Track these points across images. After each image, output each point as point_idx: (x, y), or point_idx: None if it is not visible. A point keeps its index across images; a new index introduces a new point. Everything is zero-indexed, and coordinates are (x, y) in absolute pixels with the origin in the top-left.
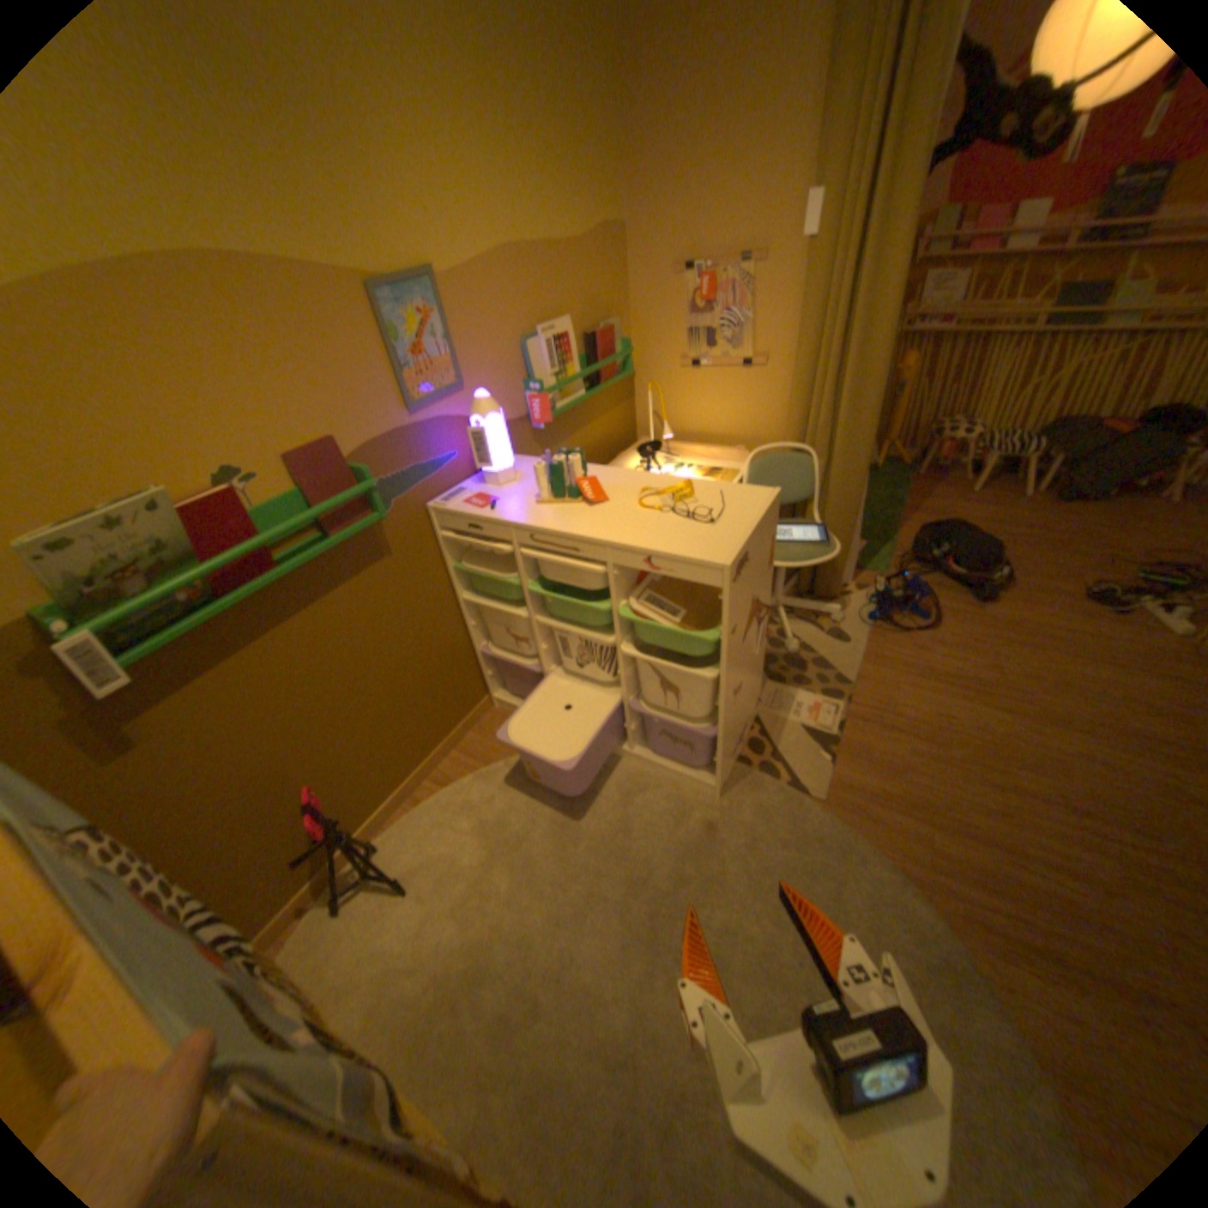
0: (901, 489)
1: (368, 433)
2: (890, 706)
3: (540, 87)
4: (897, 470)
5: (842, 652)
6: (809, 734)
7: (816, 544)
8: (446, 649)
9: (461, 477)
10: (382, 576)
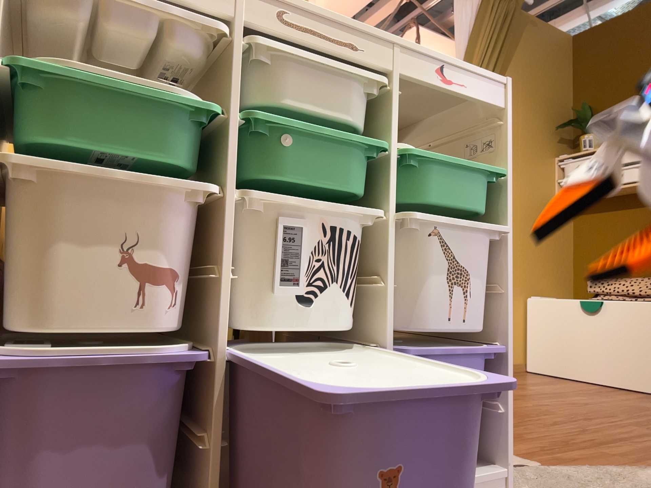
0: None
1: None
2: None
3: None
4: None
5: None
6: None
7: None
8: None
9: None
10: None
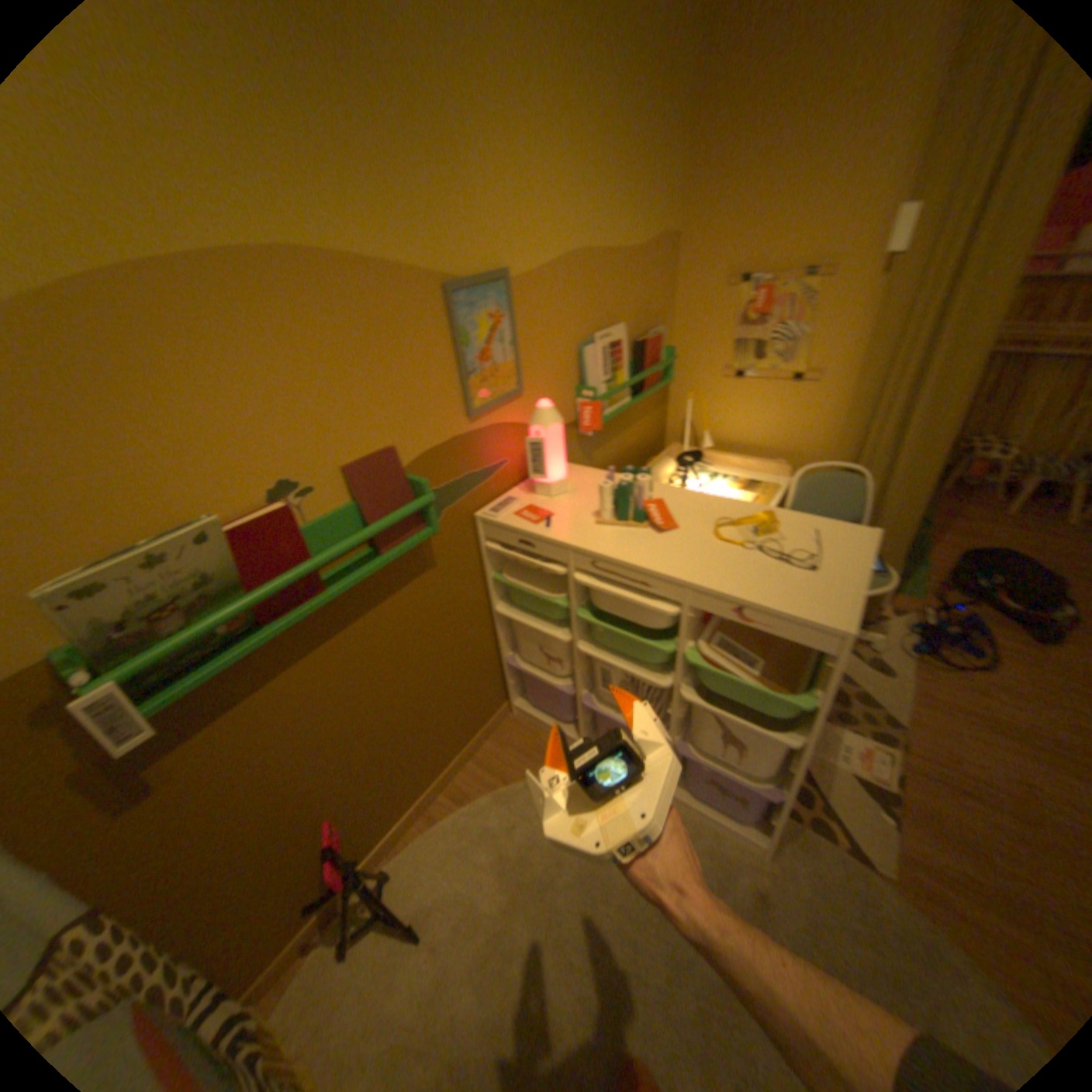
0: None
1: (430, 440)
2: (958, 764)
3: (628, 93)
4: None
5: (890, 689)
6: (866, 789)
7: None
8: (476, 658)
9: (511, 483)
10: (426, 587)
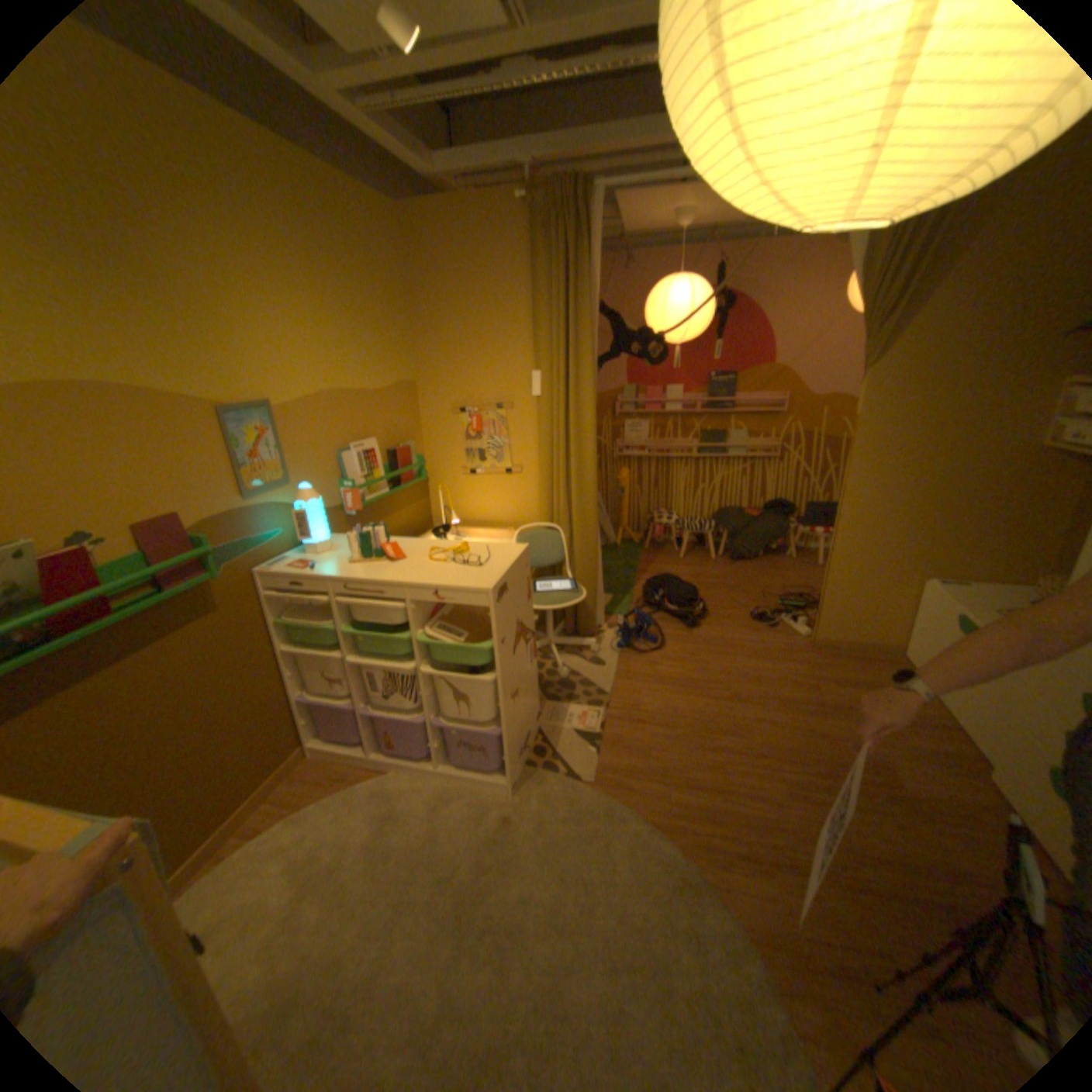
0: (633, 559)
1: (207, 512)
2: (636, 706)
3: (353, 304)
4: (630, 547)
5: (600, 673)
6: (579, 736)
7: (569, 591)
8: (262, 699)
9: (284, 549)
10: (207, 629)
